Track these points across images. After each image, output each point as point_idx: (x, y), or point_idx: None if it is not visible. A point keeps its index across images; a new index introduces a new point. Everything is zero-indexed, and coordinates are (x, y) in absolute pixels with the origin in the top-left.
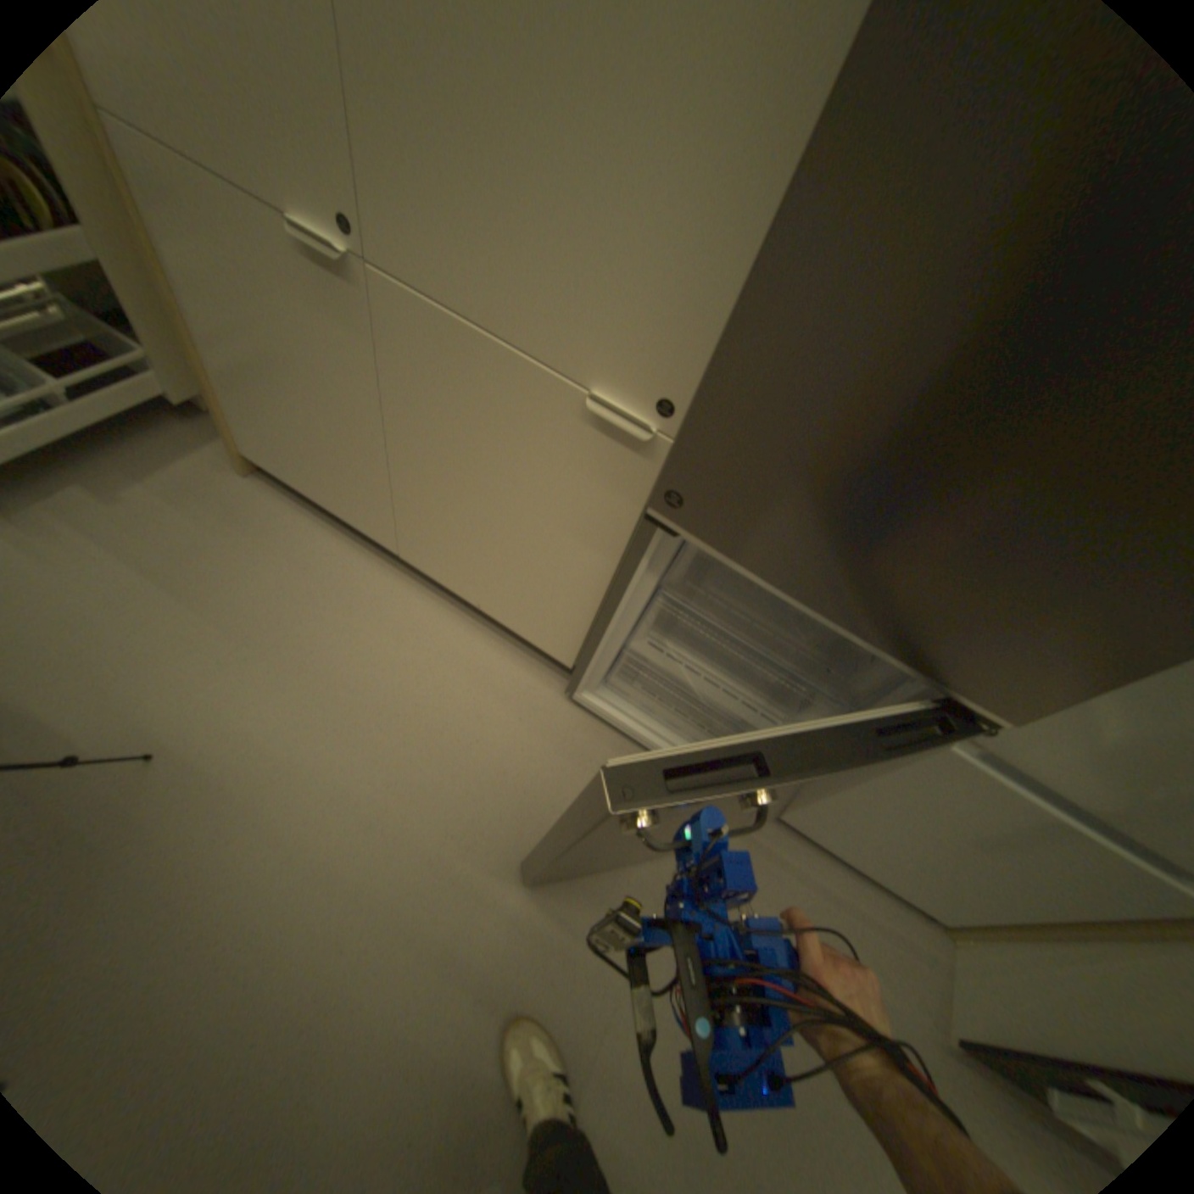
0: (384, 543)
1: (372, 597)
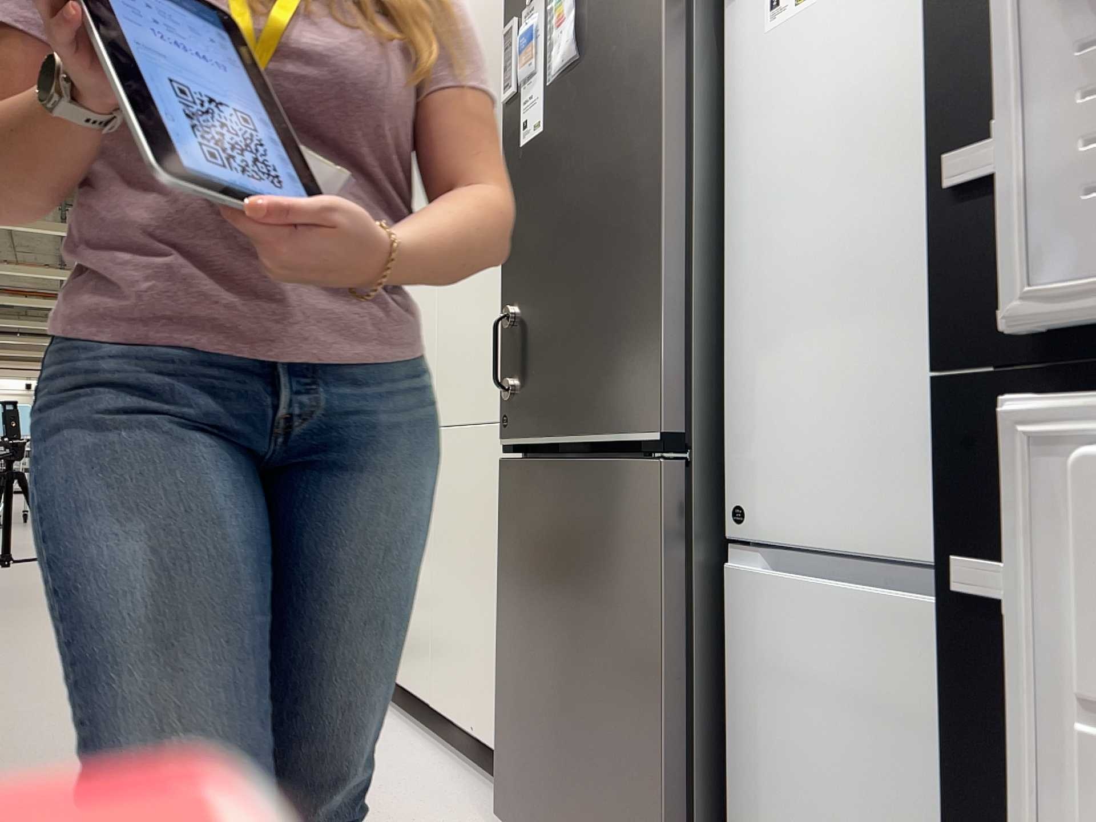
0: (423, 695)
1: (392, 746)
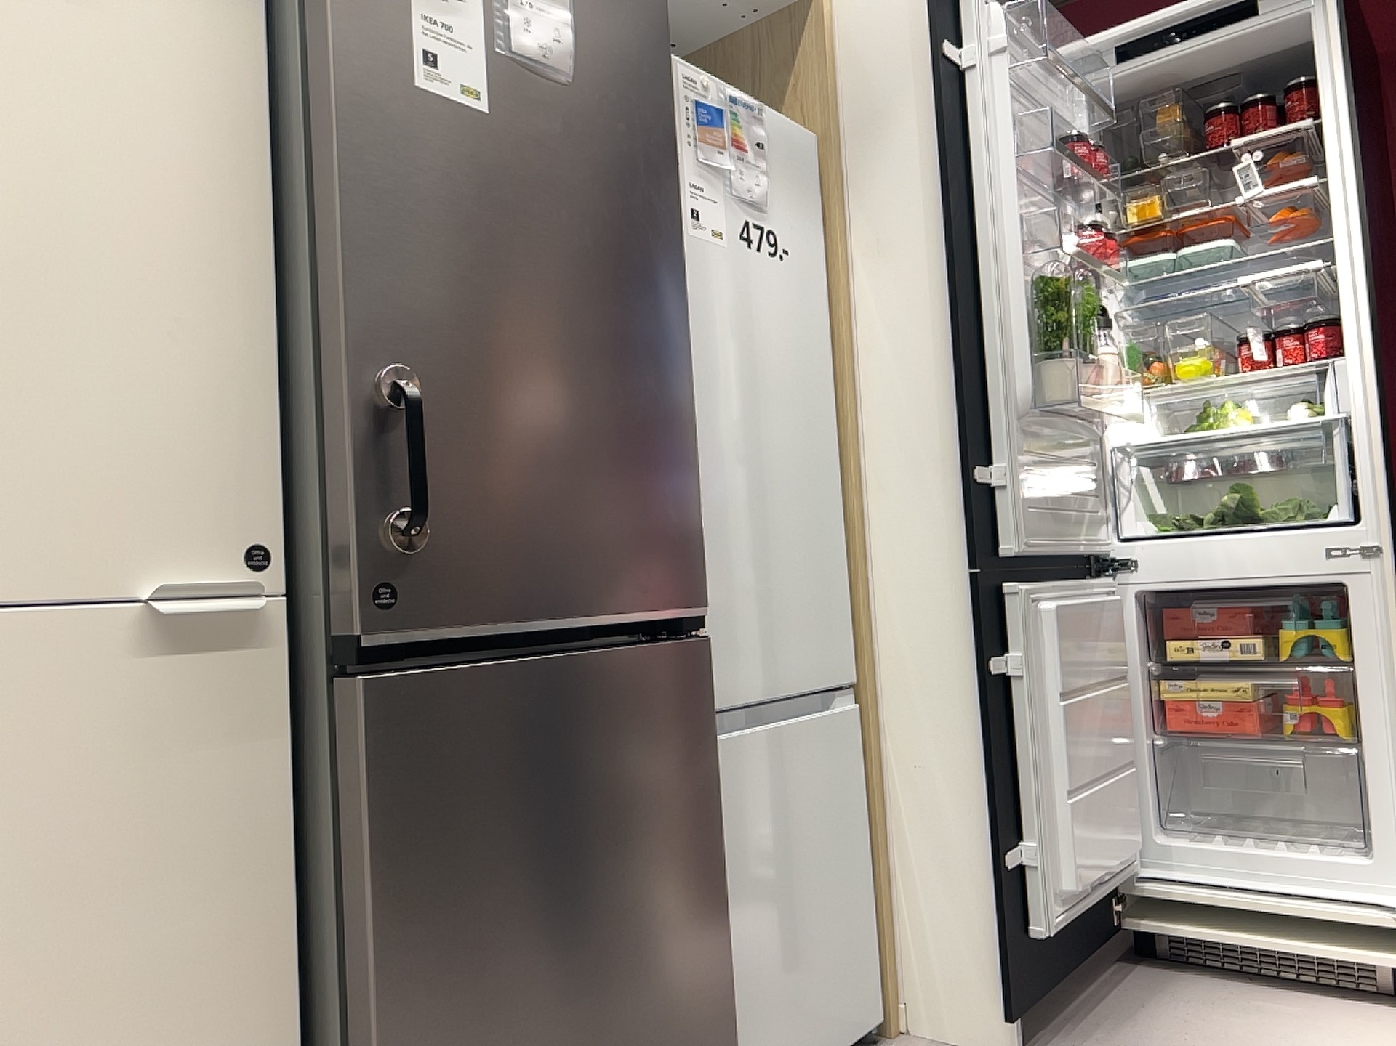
0: None
1: None
